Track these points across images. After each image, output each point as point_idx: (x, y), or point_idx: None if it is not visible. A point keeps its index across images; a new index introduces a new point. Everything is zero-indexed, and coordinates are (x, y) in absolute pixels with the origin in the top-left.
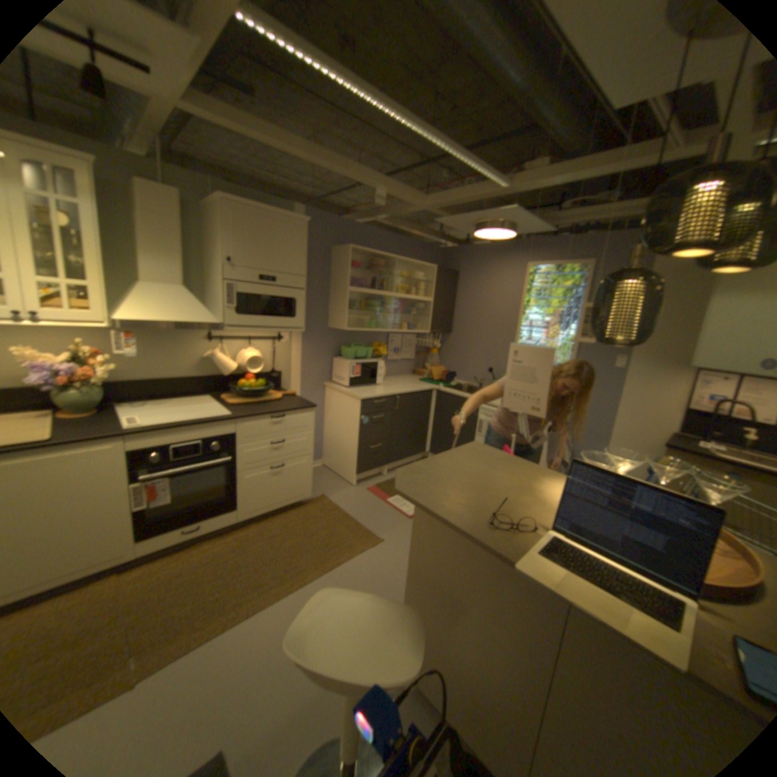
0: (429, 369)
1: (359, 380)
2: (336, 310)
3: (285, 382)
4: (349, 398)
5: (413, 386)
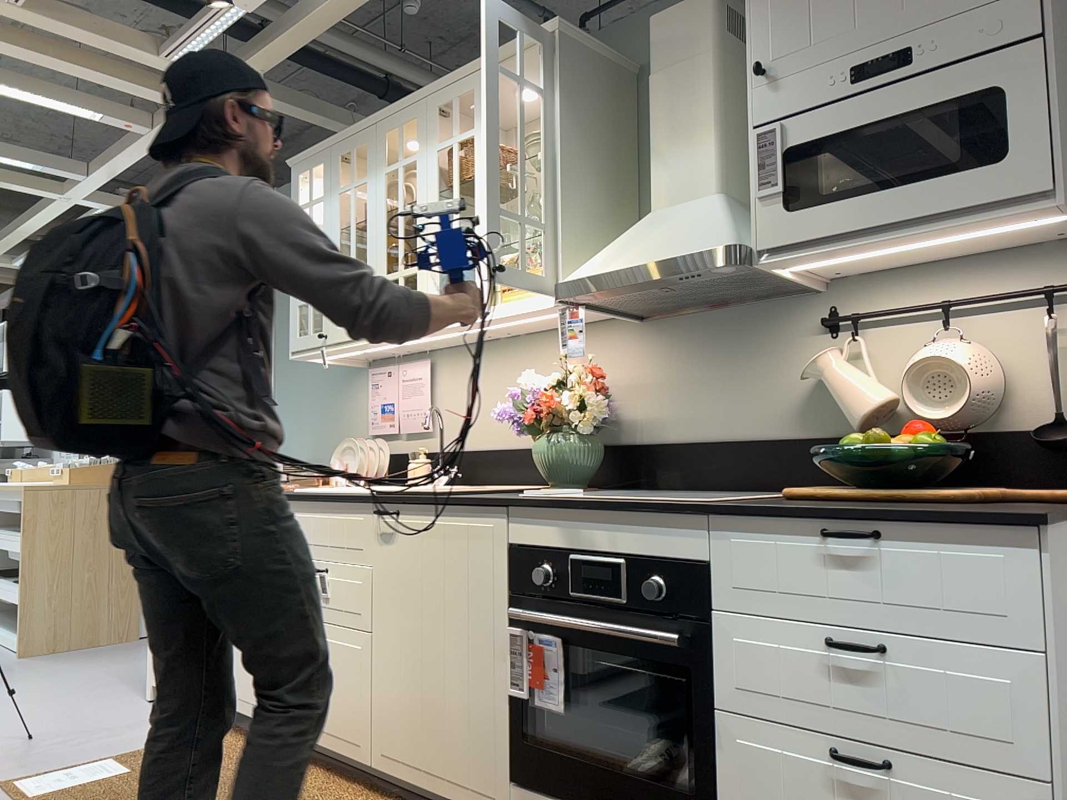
0: None
1: None
2: None
3: None
4: None
5: None
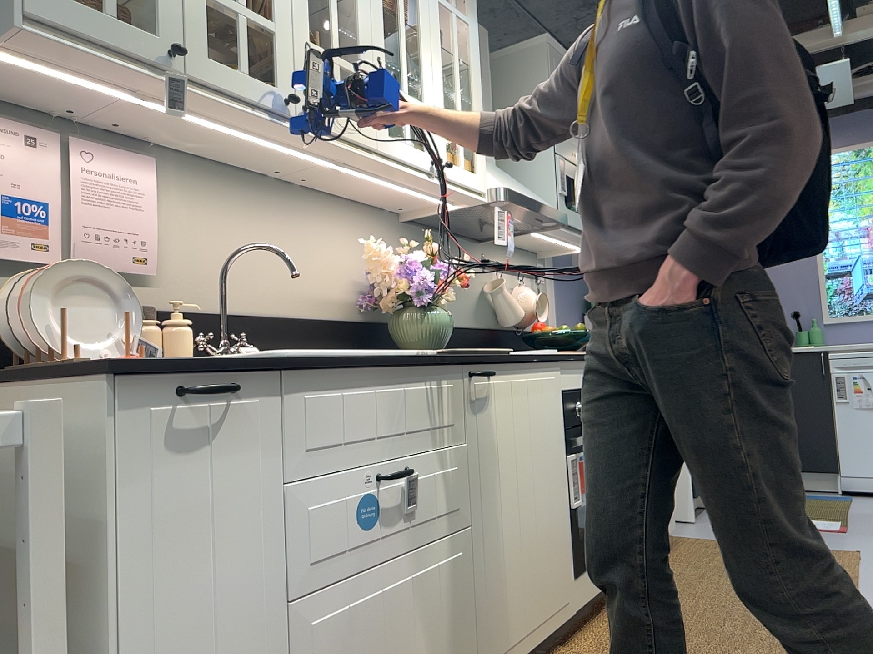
0: None
1: None
2: None
3: None
4: None
5: None
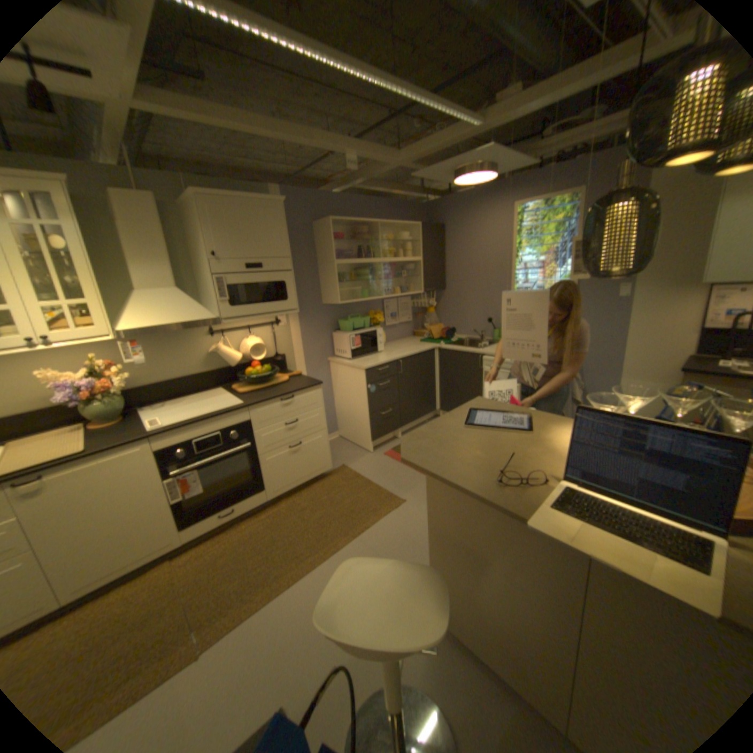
0: (428, 328)
1: (359, 351)
2: (326, 285)
3: (289, 364)
4: (352, 369)
5: (414, 348)
